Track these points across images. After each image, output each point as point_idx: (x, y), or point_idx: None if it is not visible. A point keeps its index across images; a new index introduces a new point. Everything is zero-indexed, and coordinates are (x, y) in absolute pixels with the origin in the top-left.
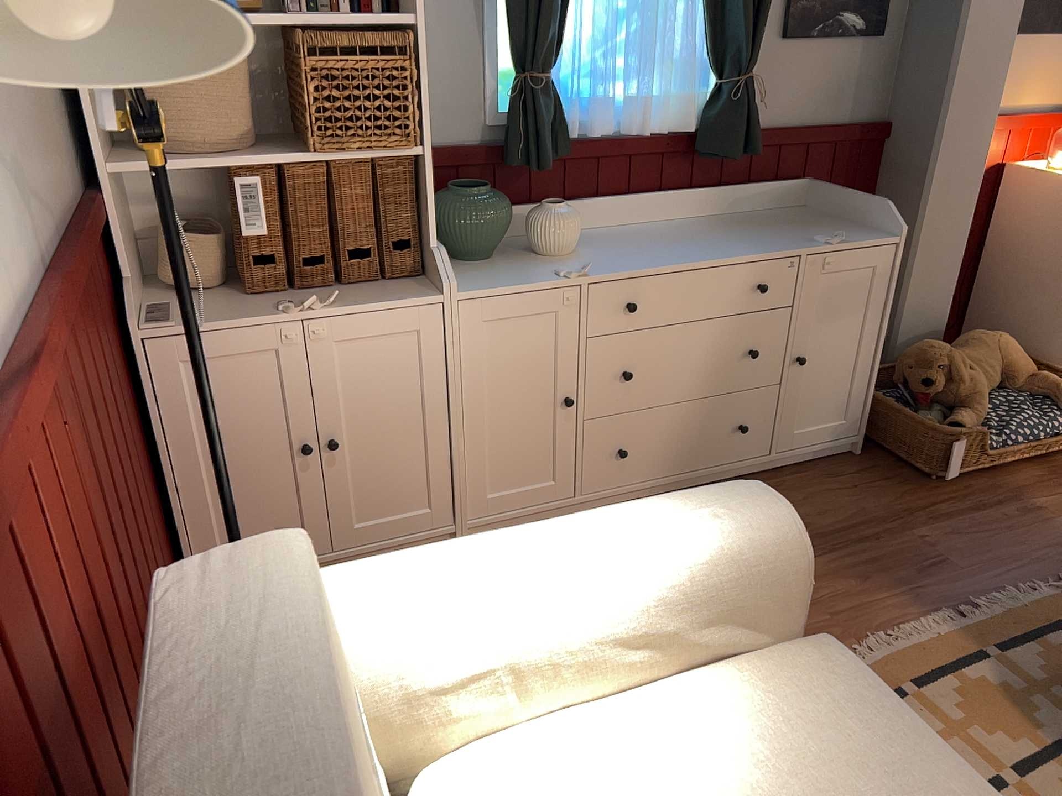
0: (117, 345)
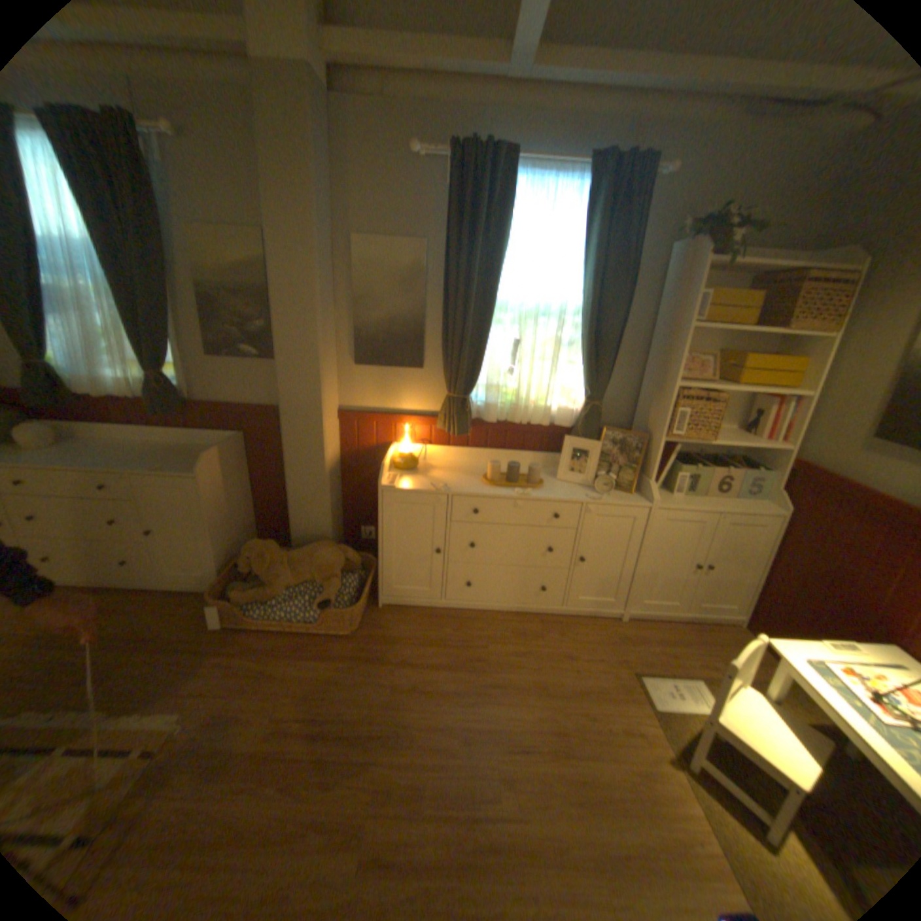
0: None
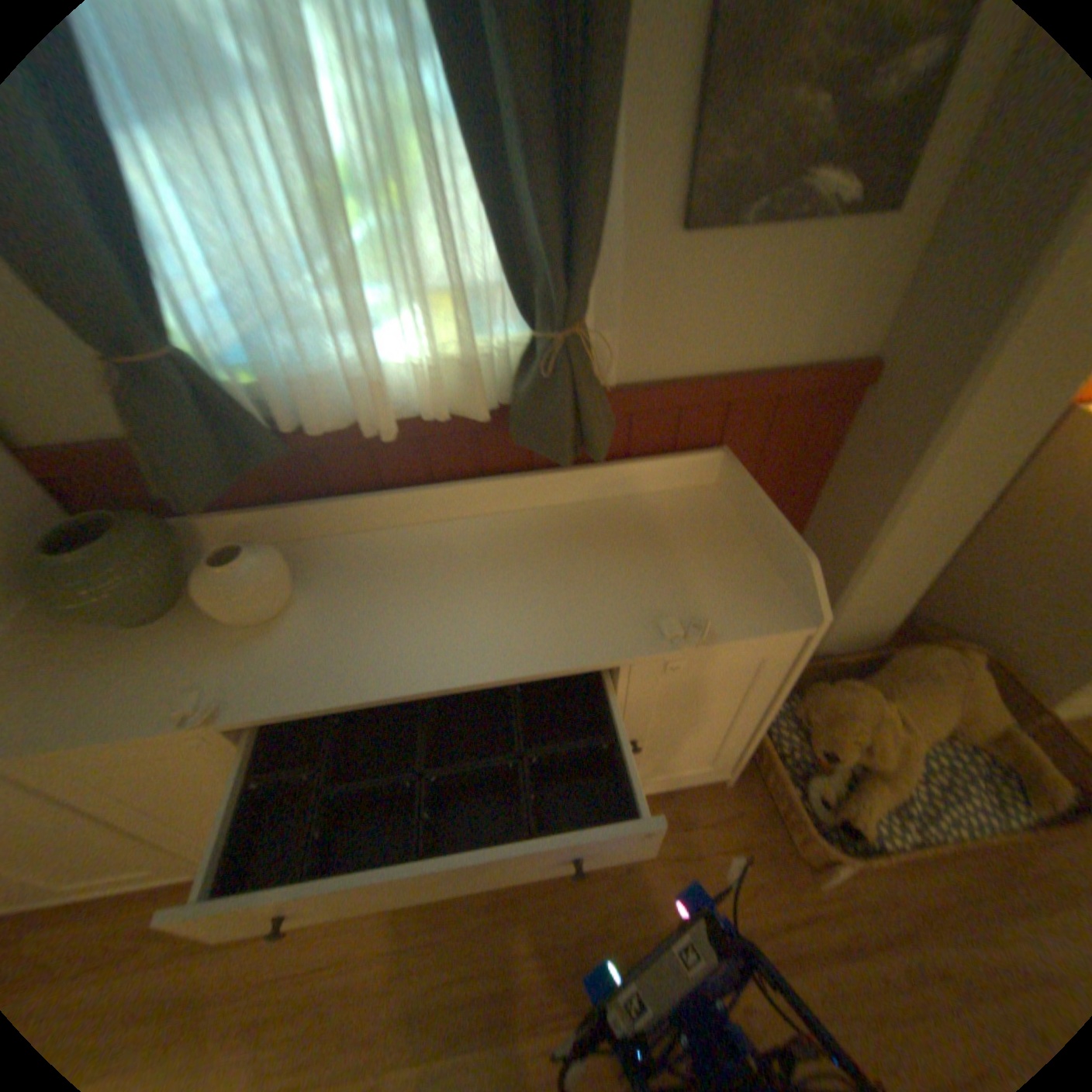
0: None
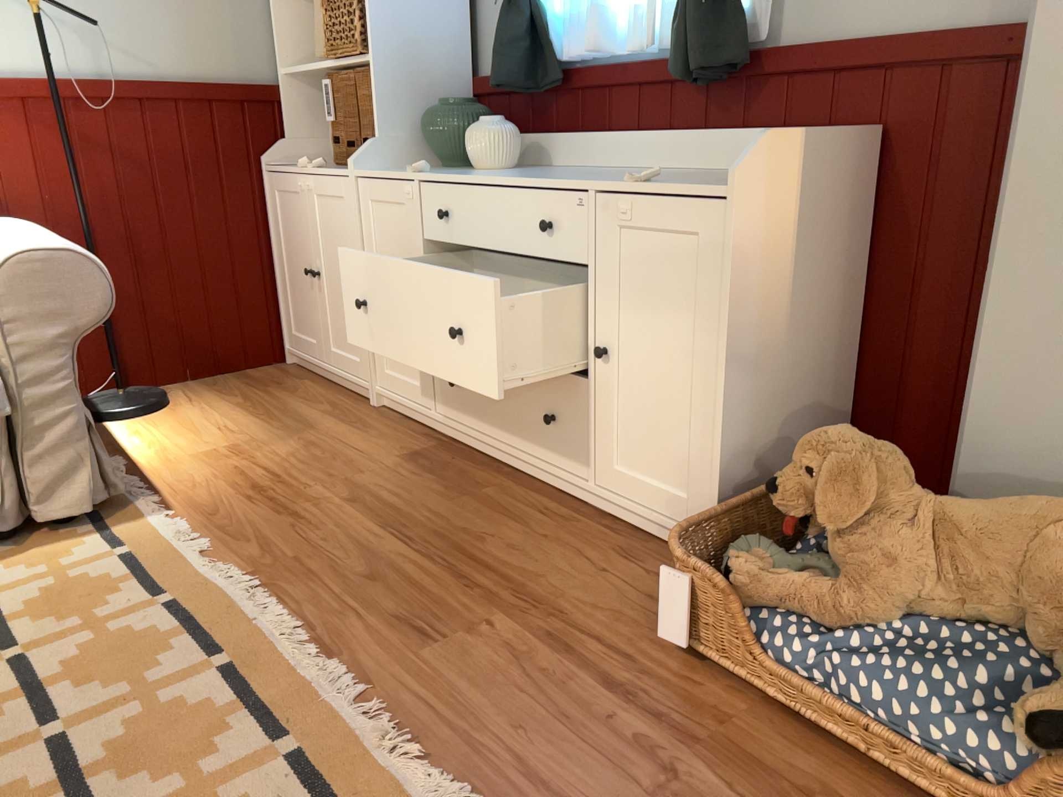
0: (246, 169)
